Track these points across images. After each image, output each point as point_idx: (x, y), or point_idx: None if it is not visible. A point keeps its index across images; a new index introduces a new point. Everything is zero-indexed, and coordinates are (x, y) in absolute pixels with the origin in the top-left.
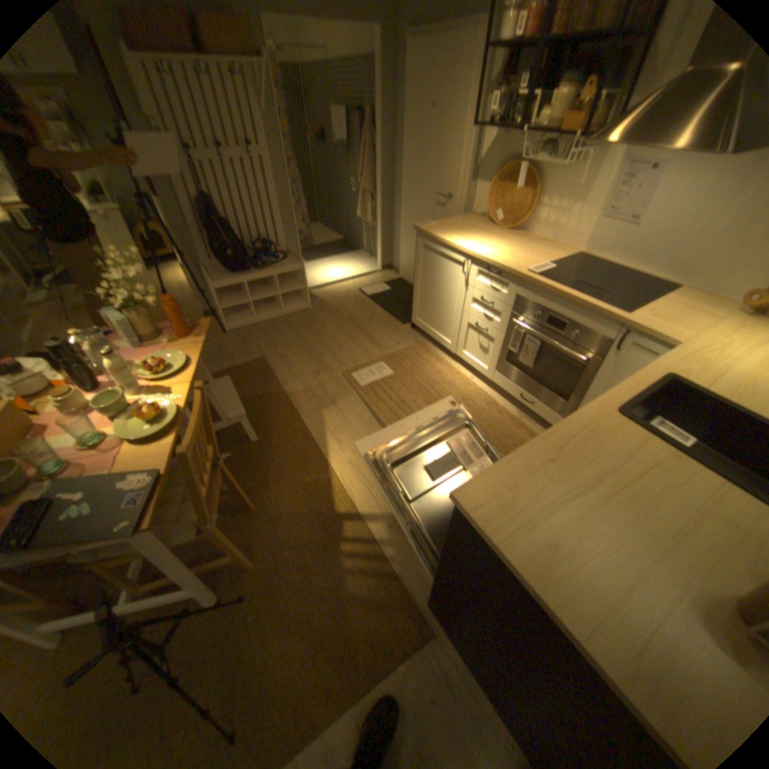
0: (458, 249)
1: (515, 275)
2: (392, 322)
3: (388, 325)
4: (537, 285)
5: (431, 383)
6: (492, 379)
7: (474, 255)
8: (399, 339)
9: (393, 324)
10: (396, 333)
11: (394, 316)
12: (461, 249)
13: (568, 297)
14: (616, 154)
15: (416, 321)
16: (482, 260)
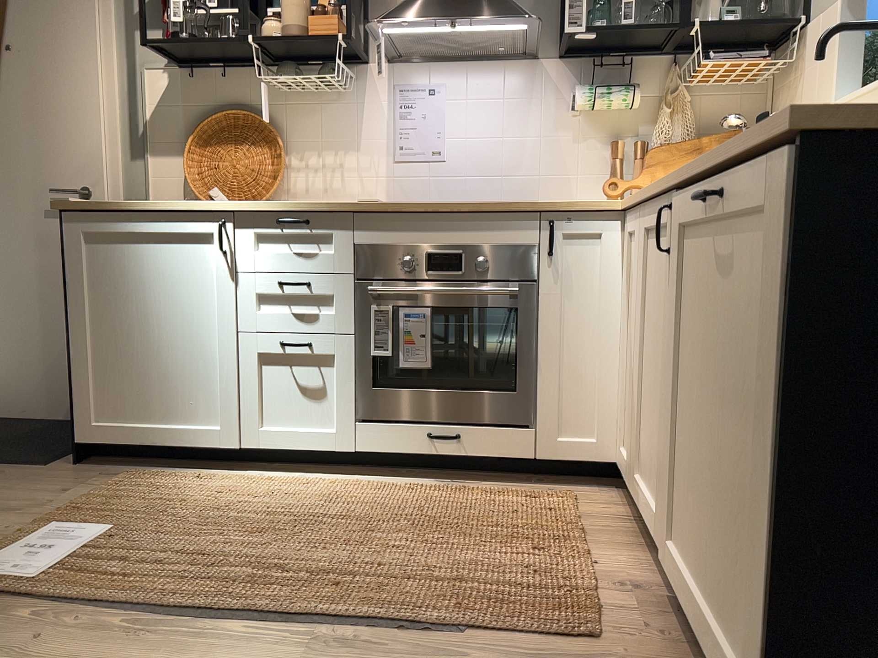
0: (195, 212)
1: (342, 212)
2: (7, 471)
3: (0, 477)
4: (391, 212)
5: (234, 511)
6: (356, 450)
7: (241, 207)
8: (61, 486)
9: (16, 473)
10: (42, 481)
11: (4, 462)
12: (205, 207)
13: (451, 207)
14: (377, 86)
15: (95, 431)
16: (261, 212)
